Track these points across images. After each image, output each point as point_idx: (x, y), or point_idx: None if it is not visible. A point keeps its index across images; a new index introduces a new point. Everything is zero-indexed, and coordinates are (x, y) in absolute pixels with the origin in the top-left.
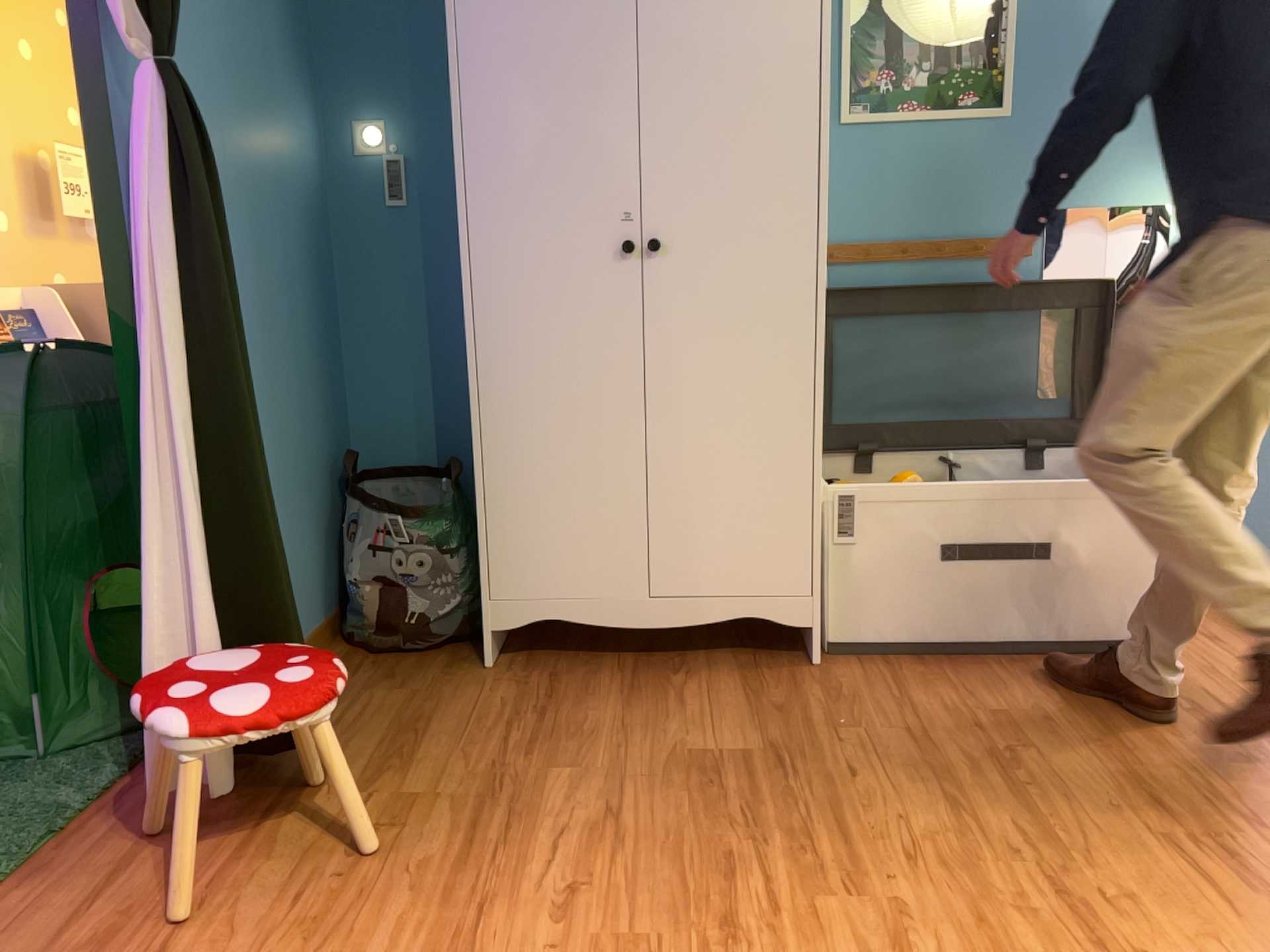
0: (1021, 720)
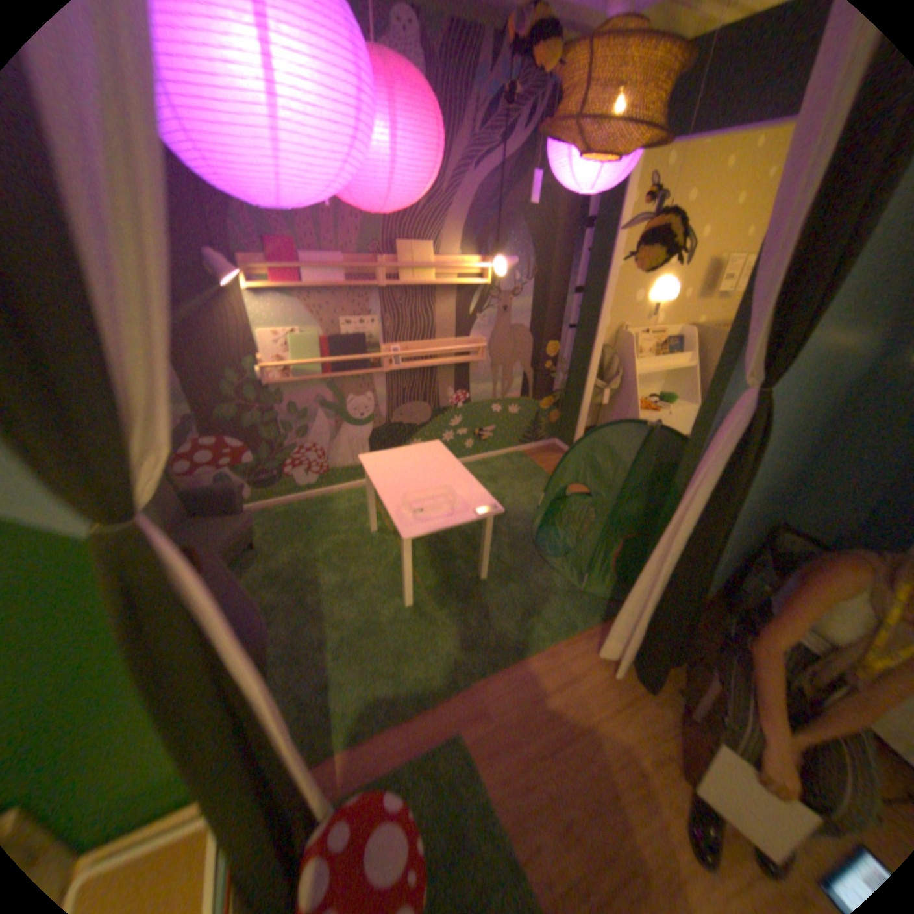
0: None
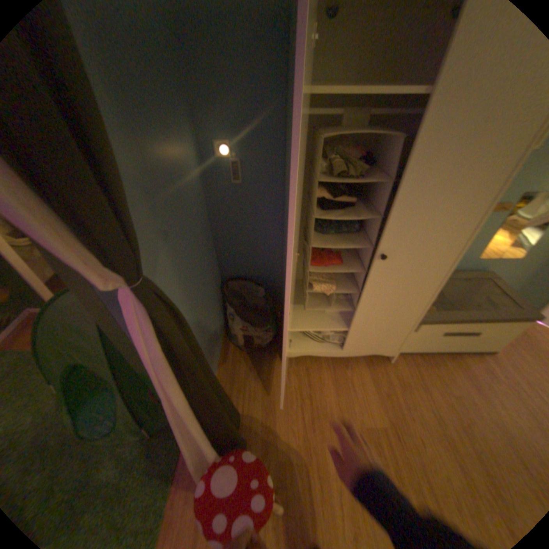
0: (465, 402)
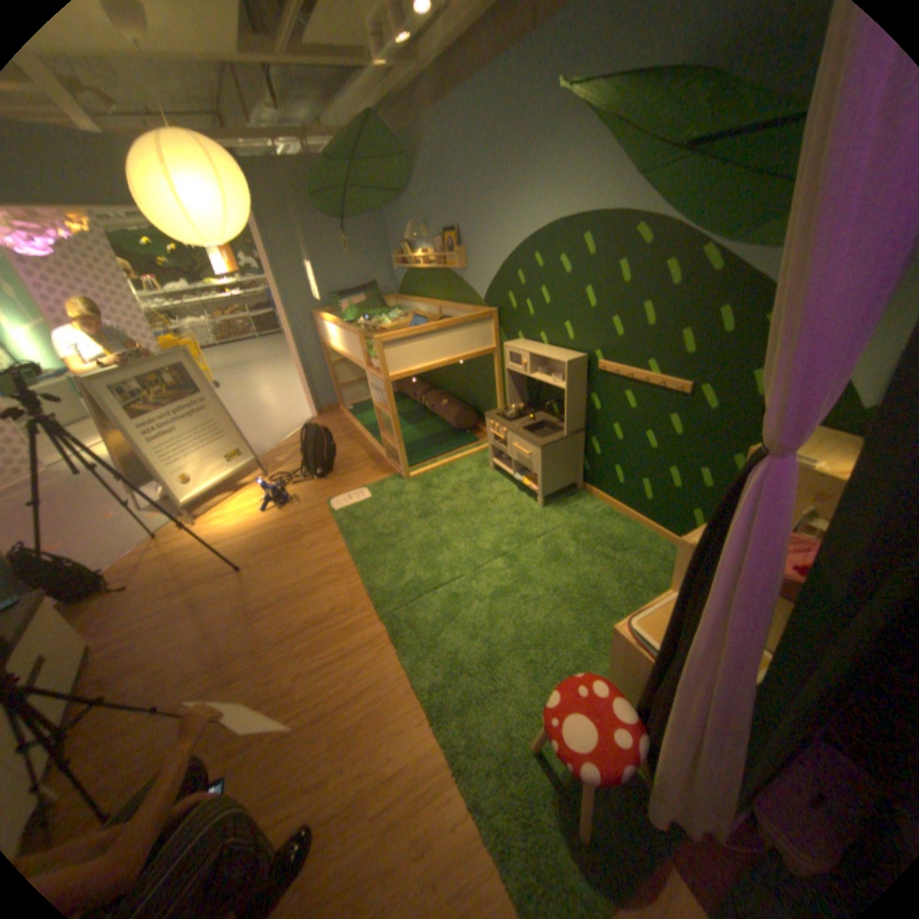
0: (152, 682)
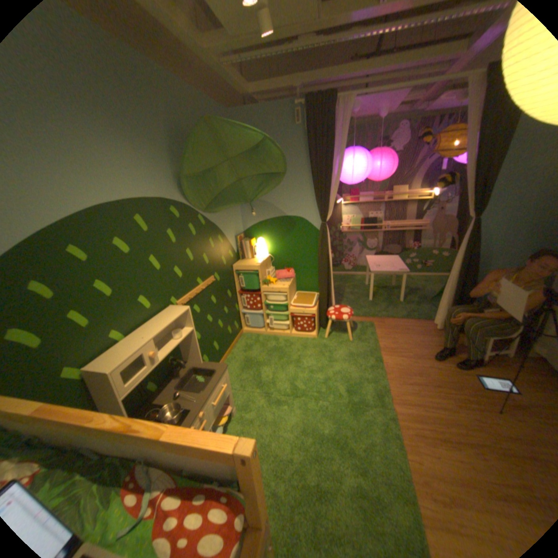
0: None
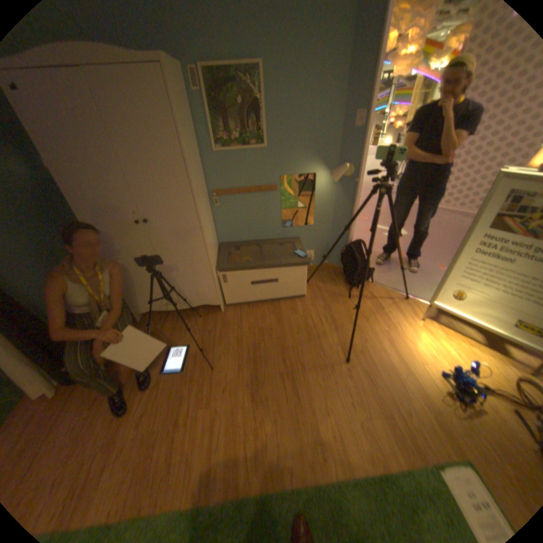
0: (264, 330)
